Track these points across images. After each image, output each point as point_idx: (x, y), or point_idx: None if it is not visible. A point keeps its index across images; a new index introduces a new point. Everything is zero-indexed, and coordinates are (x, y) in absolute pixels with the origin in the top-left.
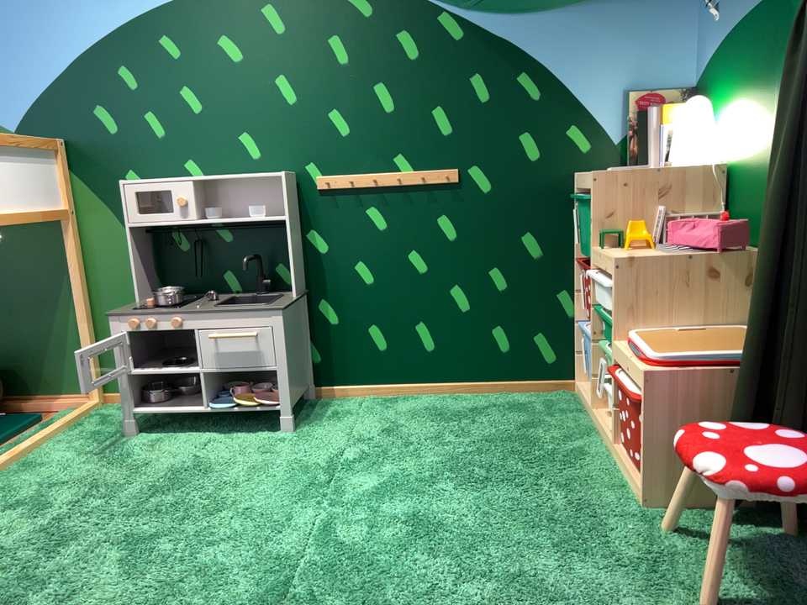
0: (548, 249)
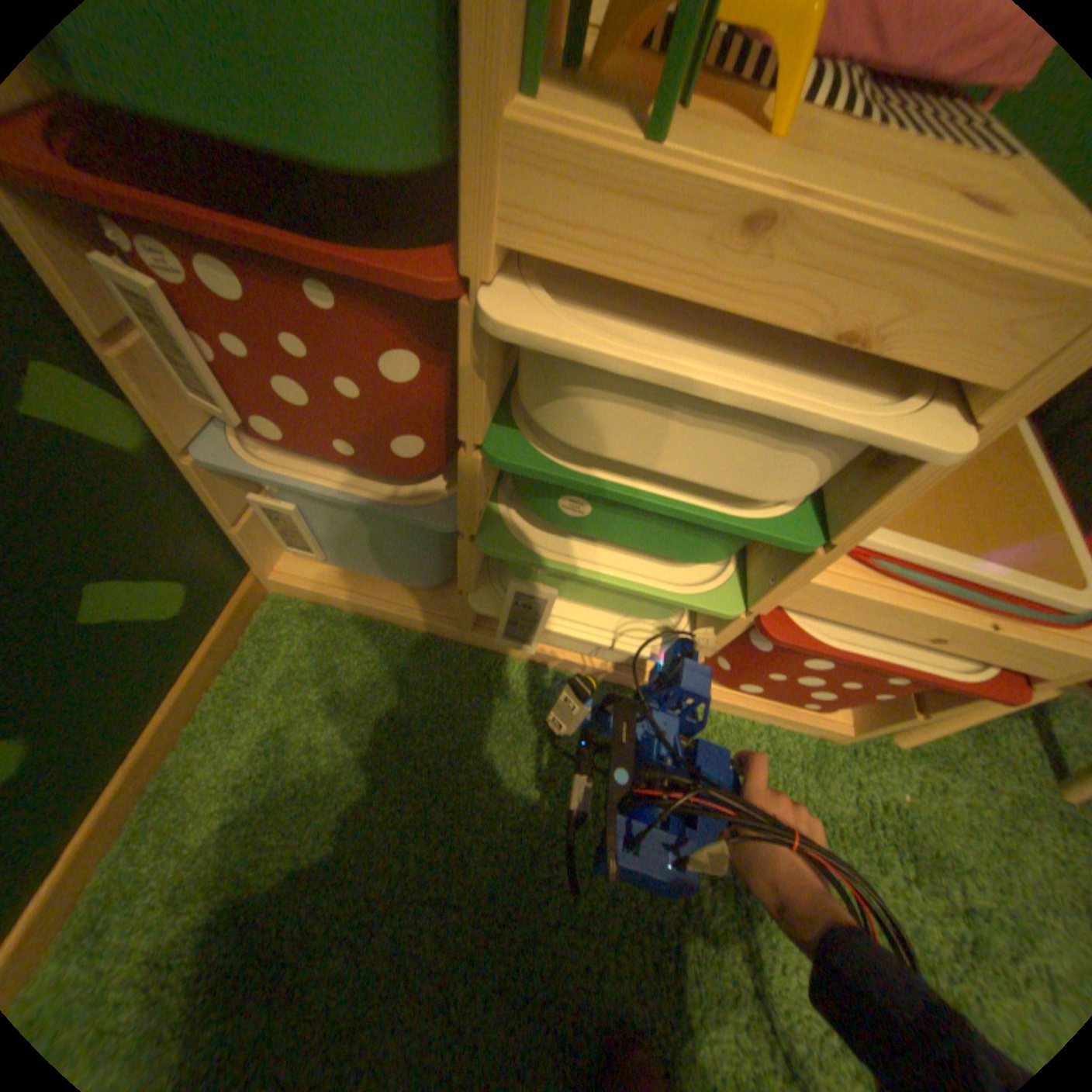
0: None
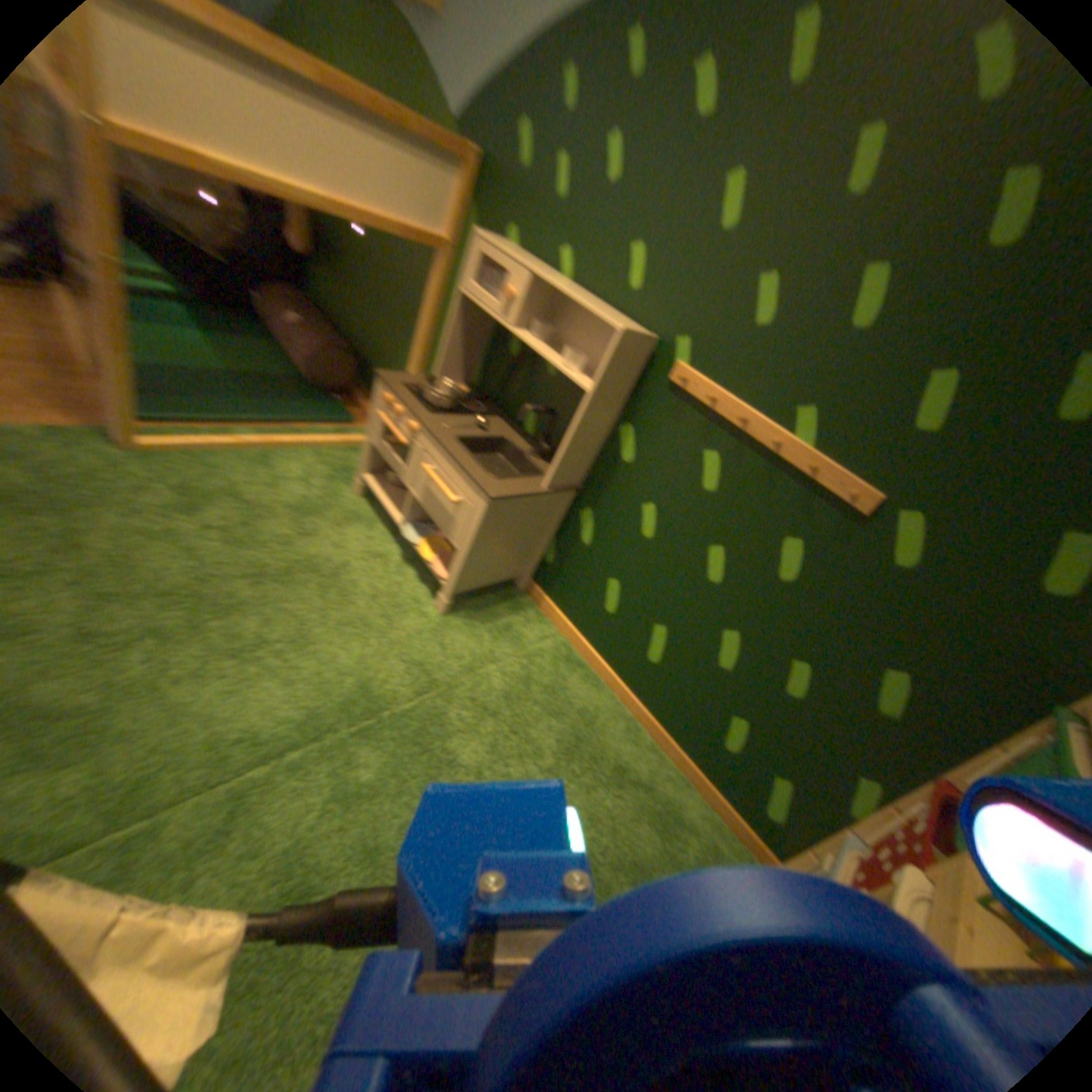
0: (915, 722)
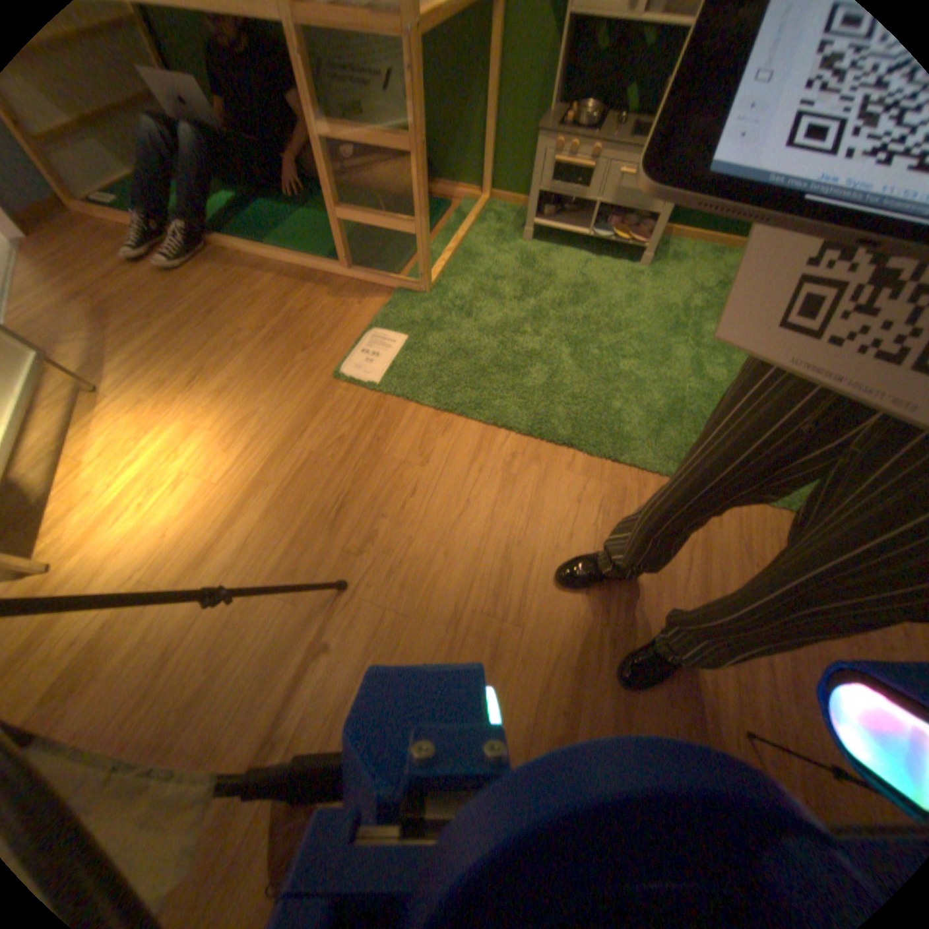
0: None
